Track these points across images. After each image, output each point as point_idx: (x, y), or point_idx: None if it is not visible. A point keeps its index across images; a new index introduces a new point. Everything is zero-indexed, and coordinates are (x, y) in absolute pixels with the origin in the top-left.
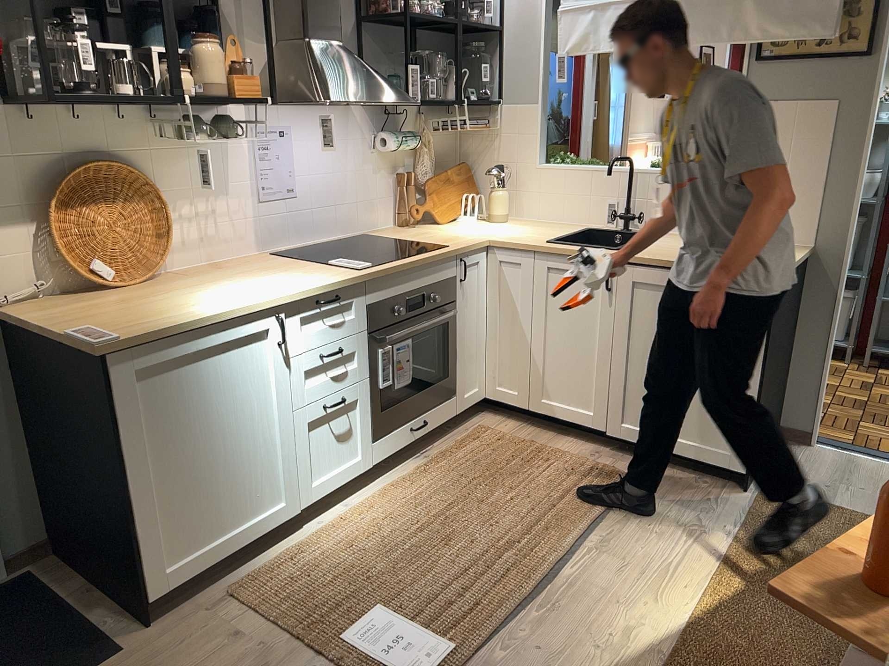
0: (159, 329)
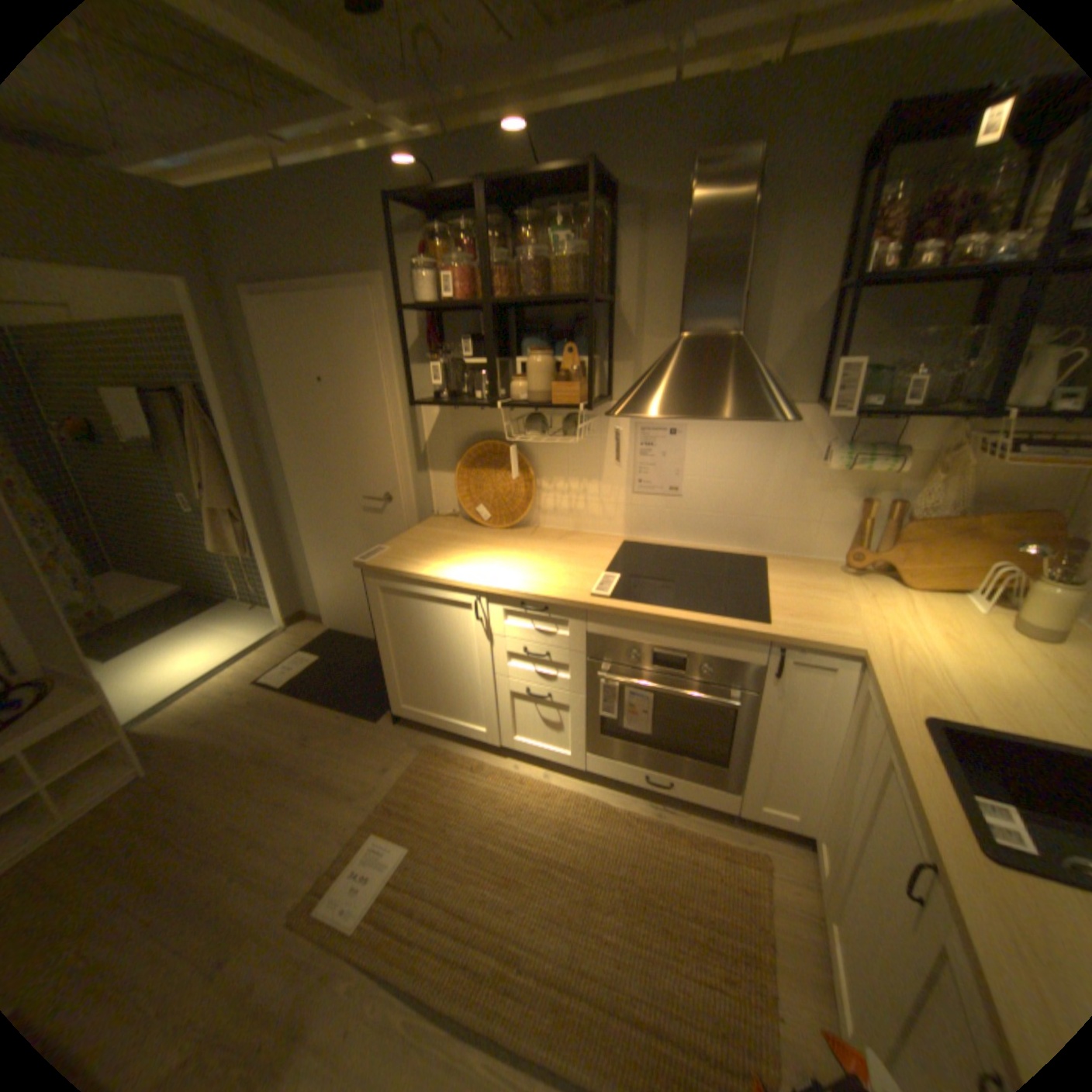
0: (389, 567)
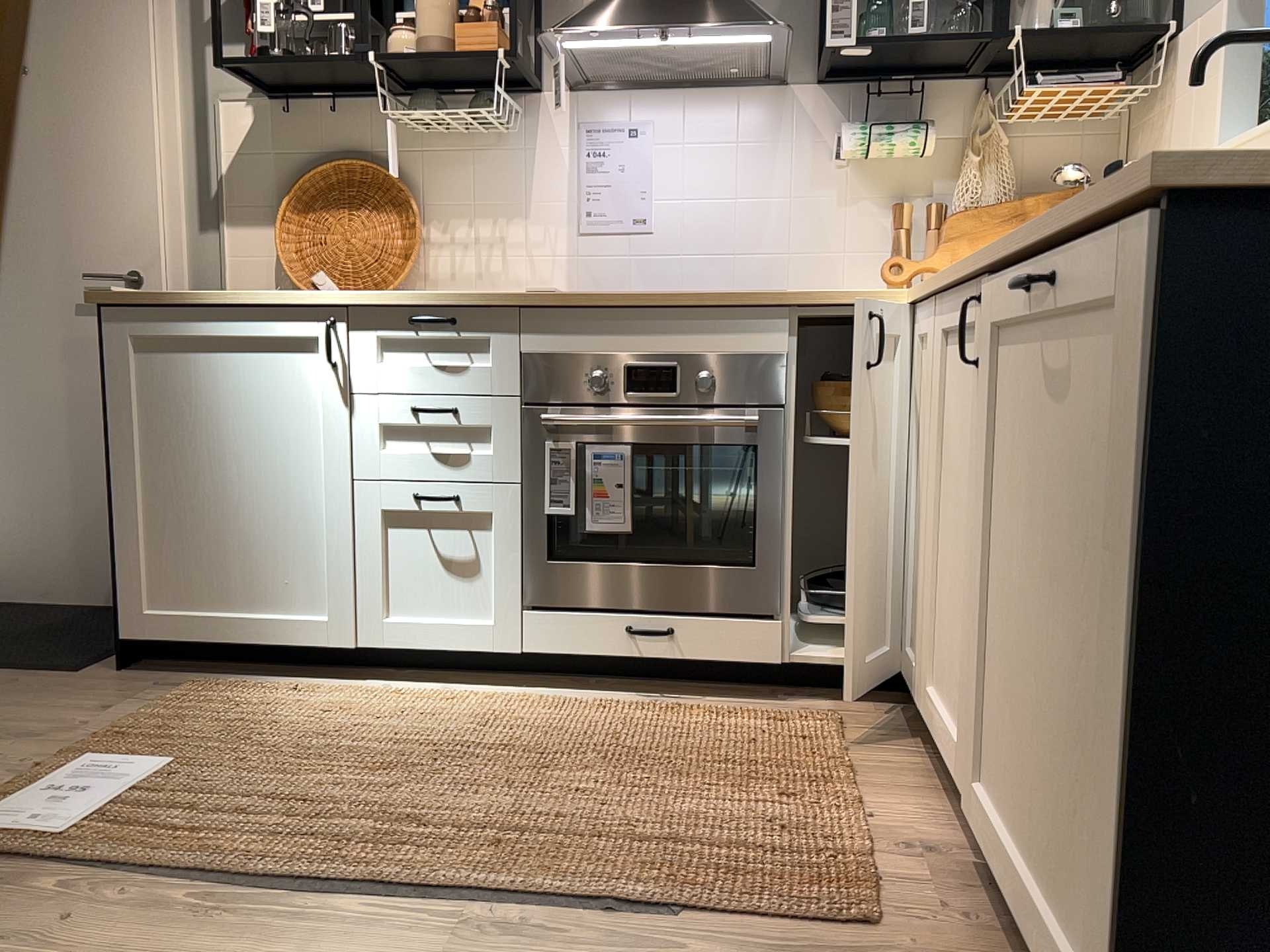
0: (160, 293)
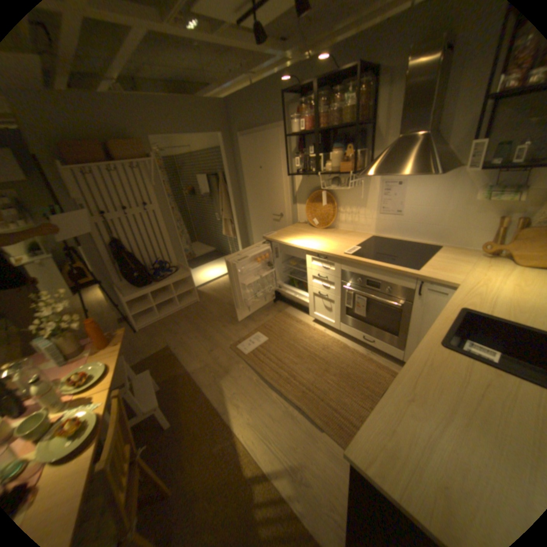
0: (272, 239)
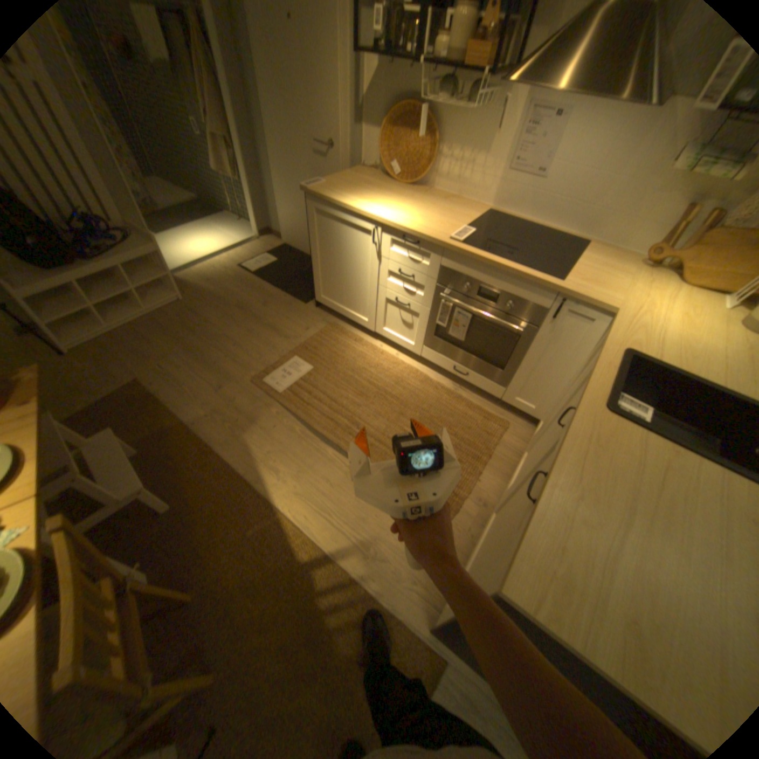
0: (321, 196)
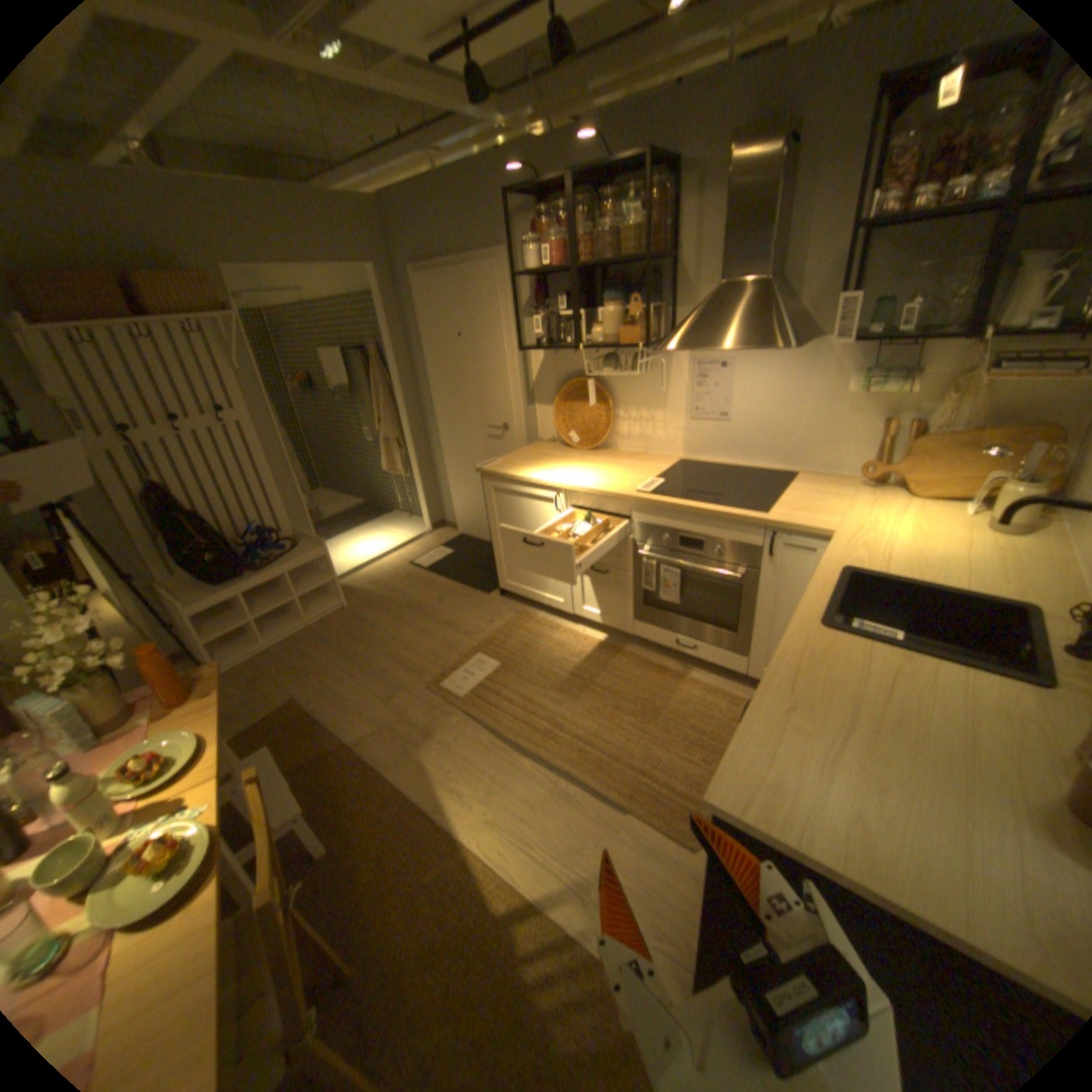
0: (498, 472)
